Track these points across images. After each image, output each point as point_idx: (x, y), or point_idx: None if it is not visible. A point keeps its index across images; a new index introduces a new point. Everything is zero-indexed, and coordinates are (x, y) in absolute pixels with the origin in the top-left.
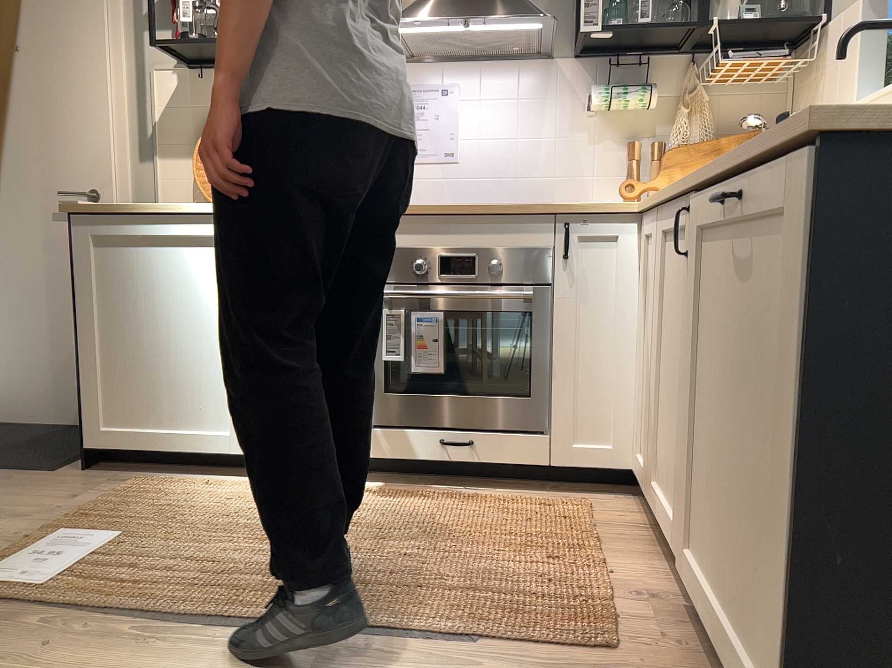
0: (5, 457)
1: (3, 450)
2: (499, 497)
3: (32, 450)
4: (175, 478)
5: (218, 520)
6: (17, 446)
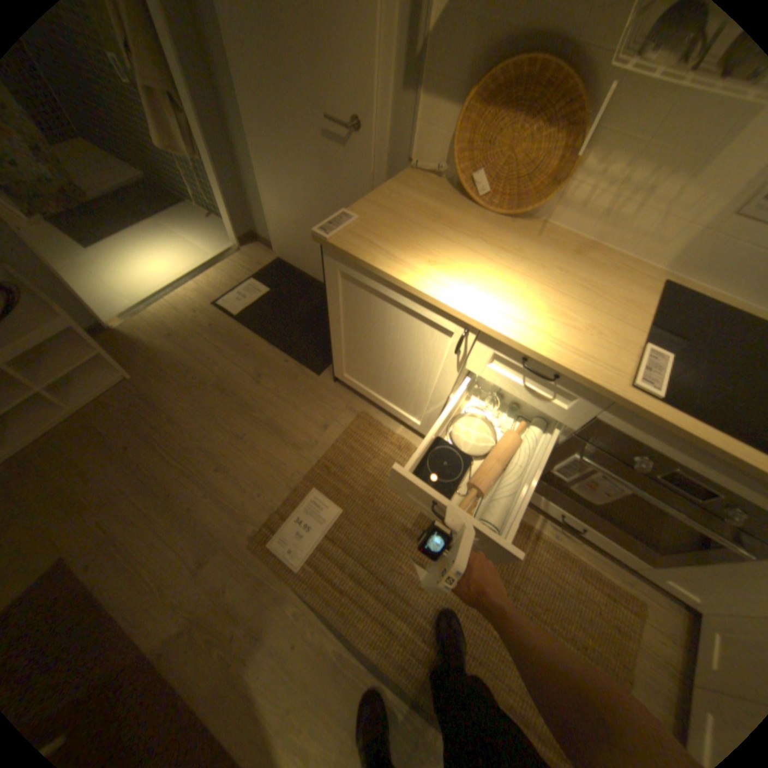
0: (296, 337)
1: (296, 323)
2: (582, 556)
3: (311, 331)
4: (383, 424)
5: (396, 511)
6: (304, 320)
